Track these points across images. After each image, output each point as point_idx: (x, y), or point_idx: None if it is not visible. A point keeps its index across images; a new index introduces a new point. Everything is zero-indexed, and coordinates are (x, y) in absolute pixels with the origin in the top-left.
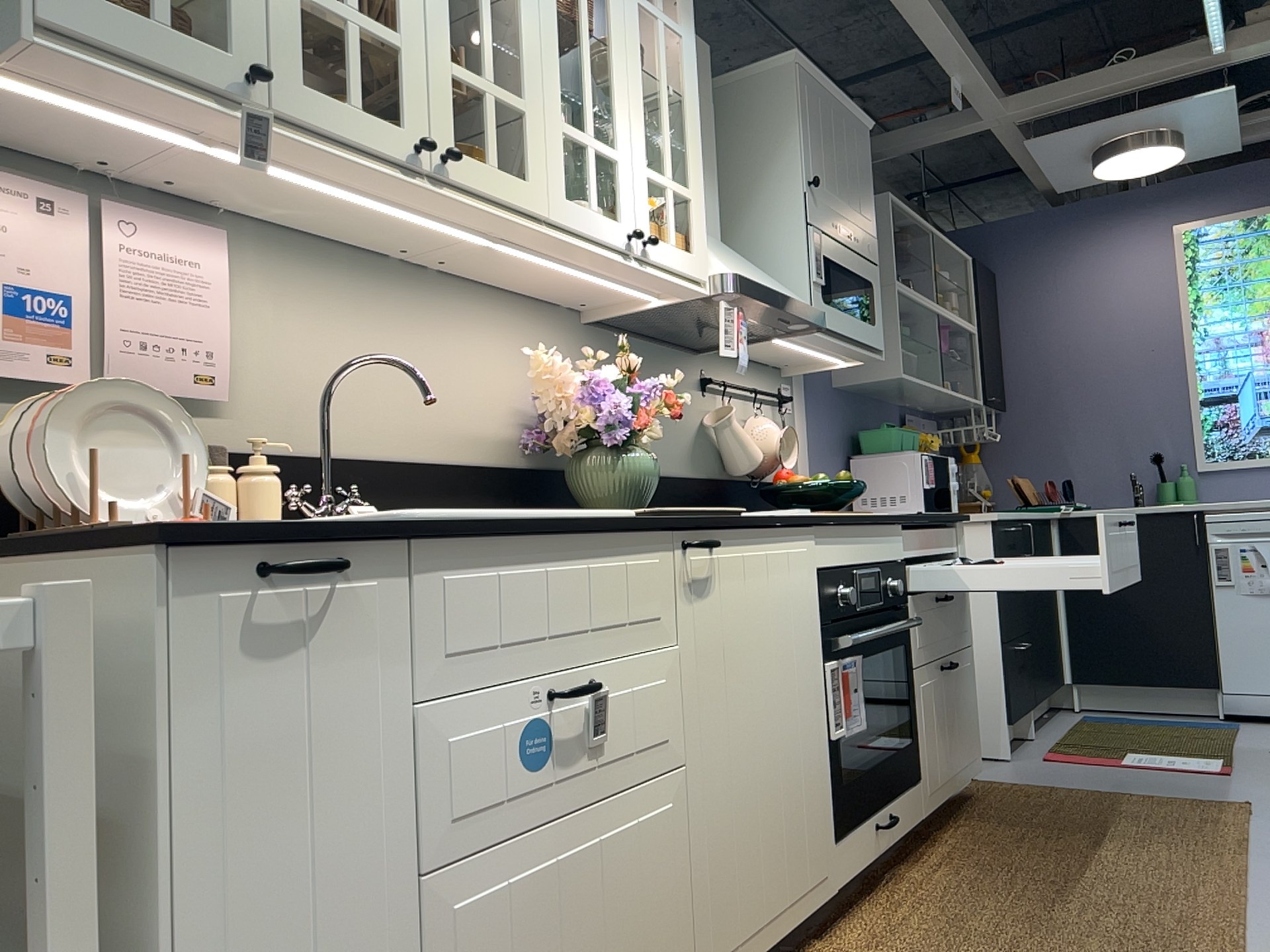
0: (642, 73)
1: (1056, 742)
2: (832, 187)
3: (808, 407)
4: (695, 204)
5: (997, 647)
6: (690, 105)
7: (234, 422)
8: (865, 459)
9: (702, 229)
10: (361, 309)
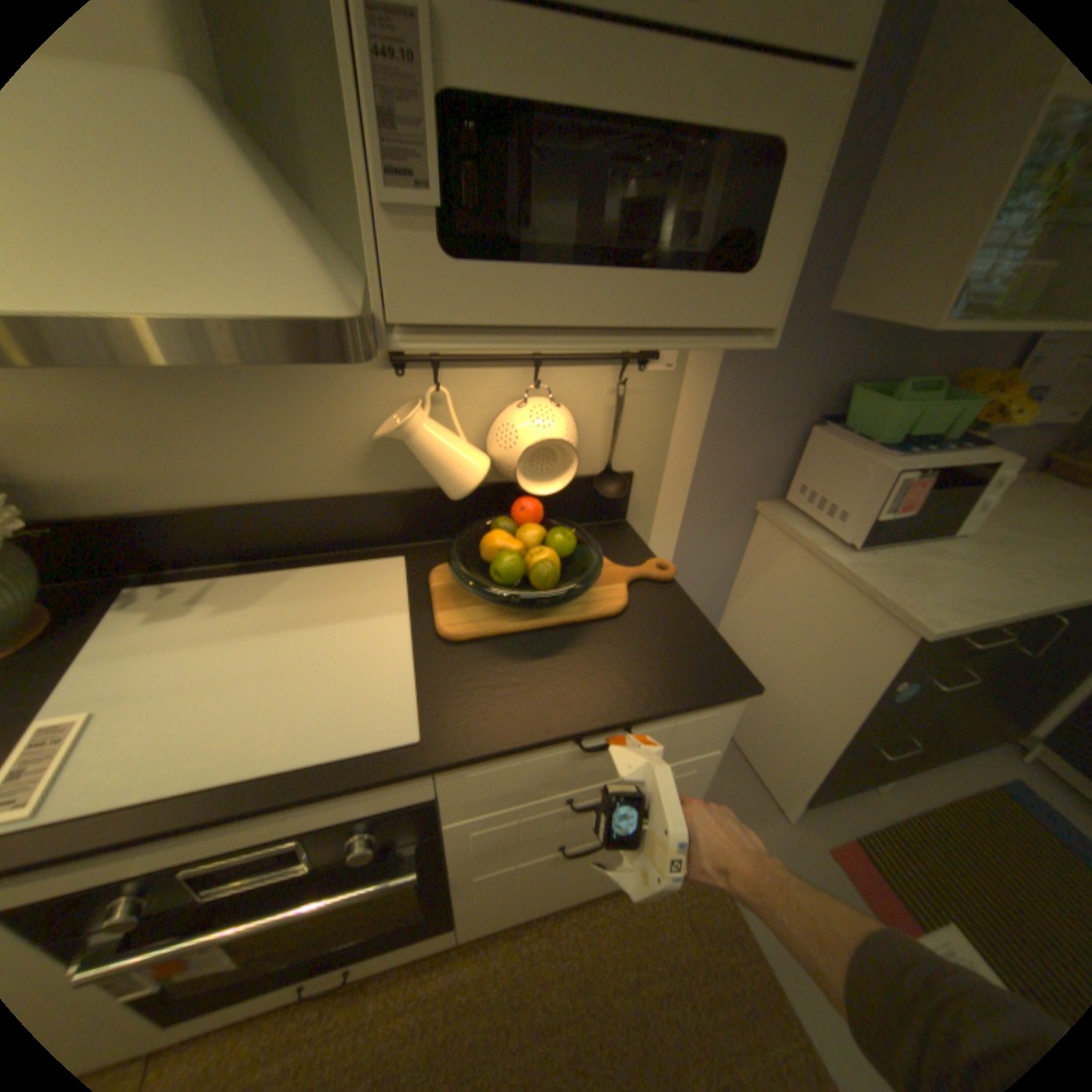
0: None
1: (895, 824)
2: None
3: (722, 354)
4: None
5: (837, 748)
6: None
7: None
8: (833, 431)
9: None
10: None
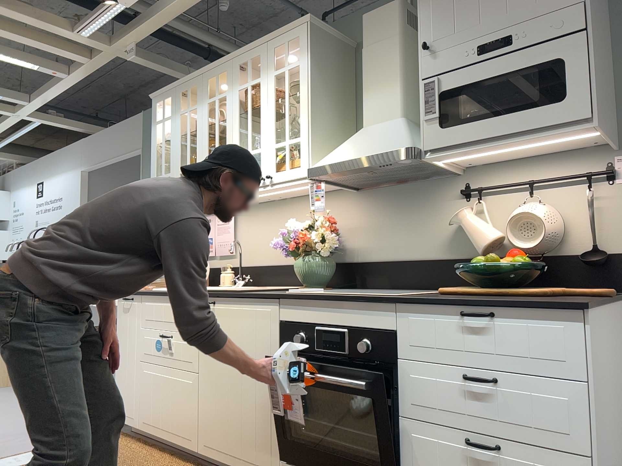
0: (274, 105)
1: None
2: (465, 23)
3: None
4: (300, 141)
5: None
6: (300, 95)
7: (238, 259)
8: None
9: (305, 151)
10: (266, 219)
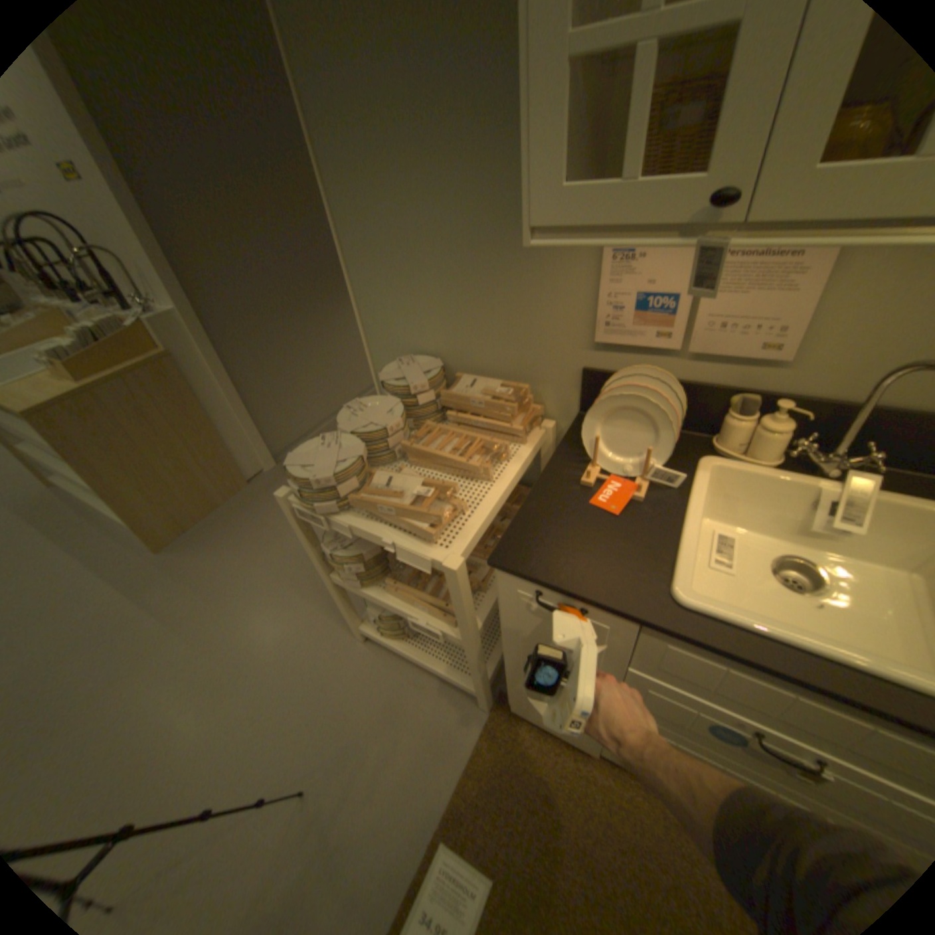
0: None
1: None
2: None
3: None
4: None
5: None
6: None
7: (798, 371)
8: None
9: None
10: None
